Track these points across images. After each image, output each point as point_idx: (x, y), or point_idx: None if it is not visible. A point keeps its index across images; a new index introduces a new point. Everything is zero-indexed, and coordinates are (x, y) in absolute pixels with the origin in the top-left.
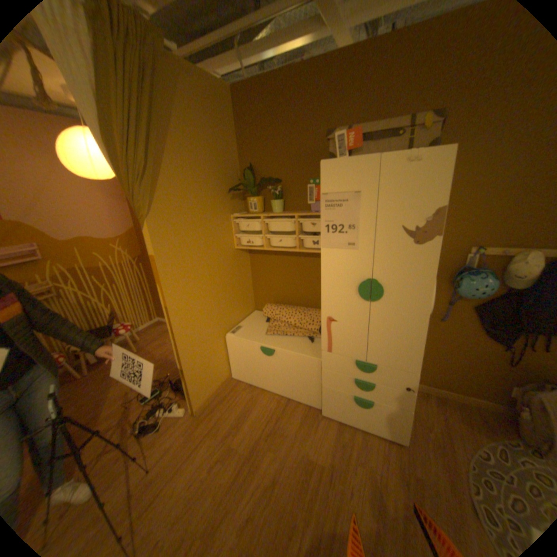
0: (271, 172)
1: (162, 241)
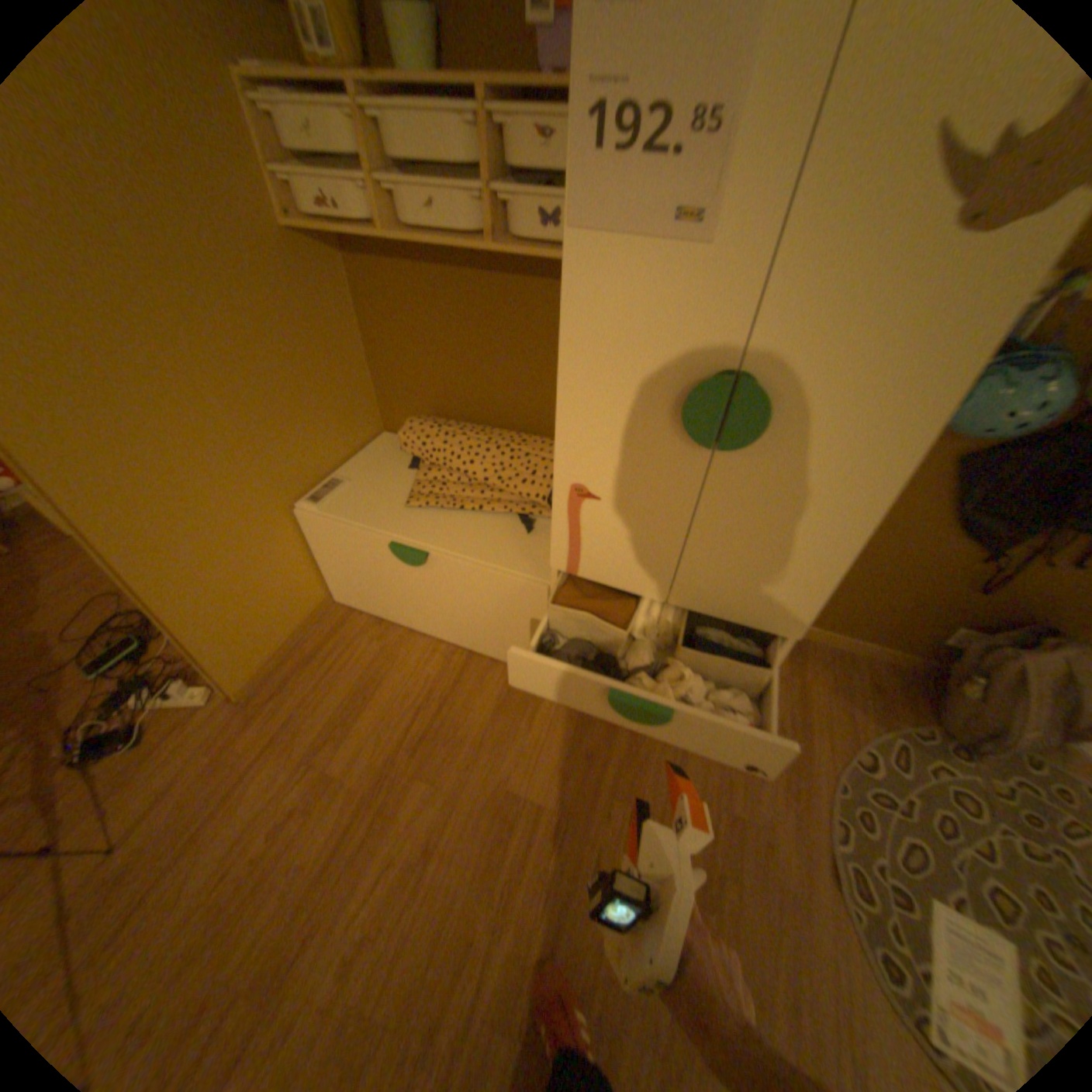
0: None
1: None
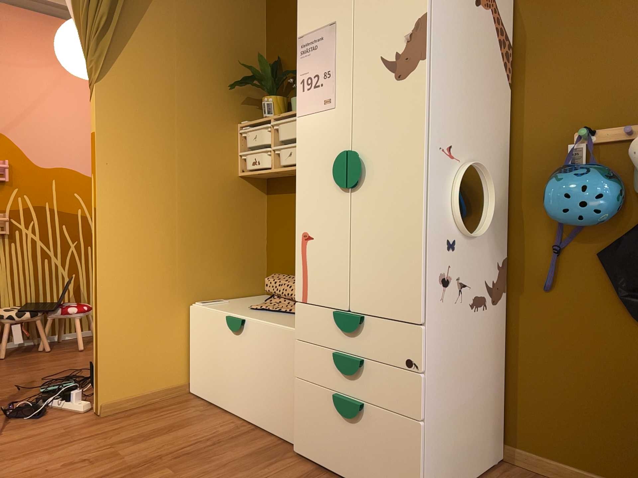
0: None
1: (114, 118)
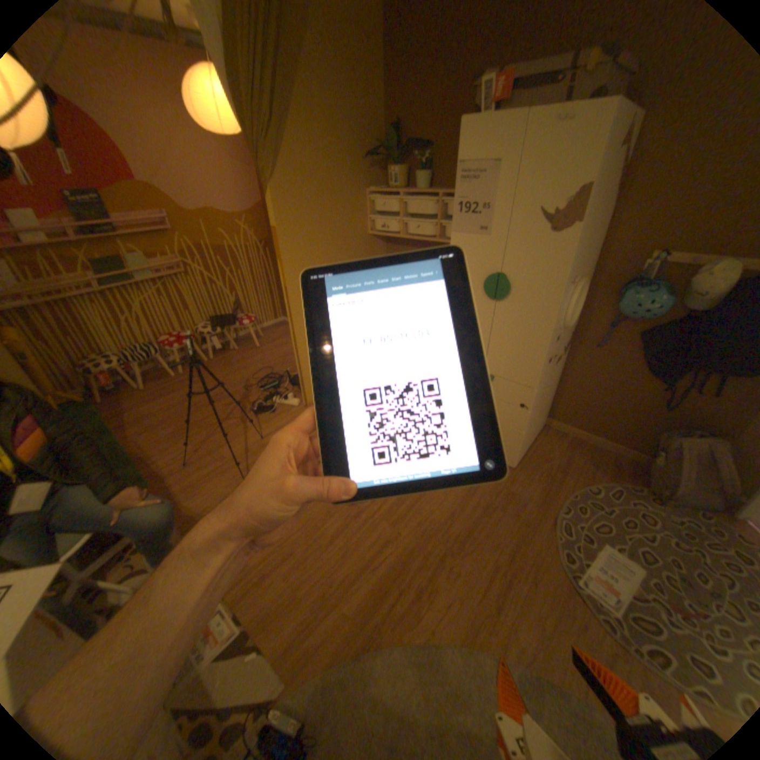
0: (421, 131)
1: (285, 212)
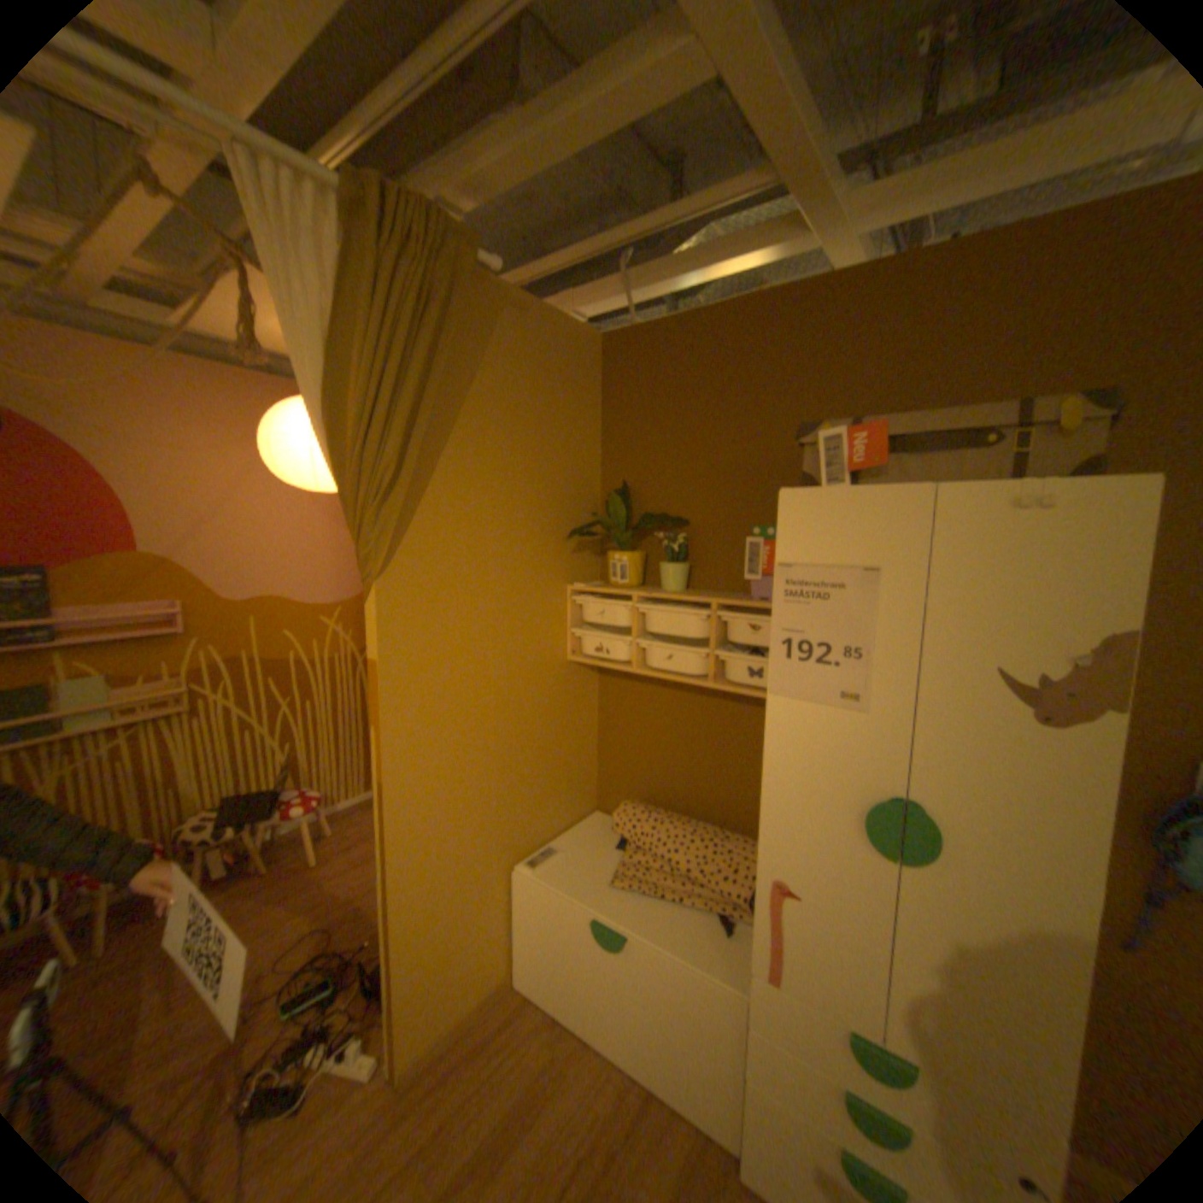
0: (668, 503)
1: (404, 630)
